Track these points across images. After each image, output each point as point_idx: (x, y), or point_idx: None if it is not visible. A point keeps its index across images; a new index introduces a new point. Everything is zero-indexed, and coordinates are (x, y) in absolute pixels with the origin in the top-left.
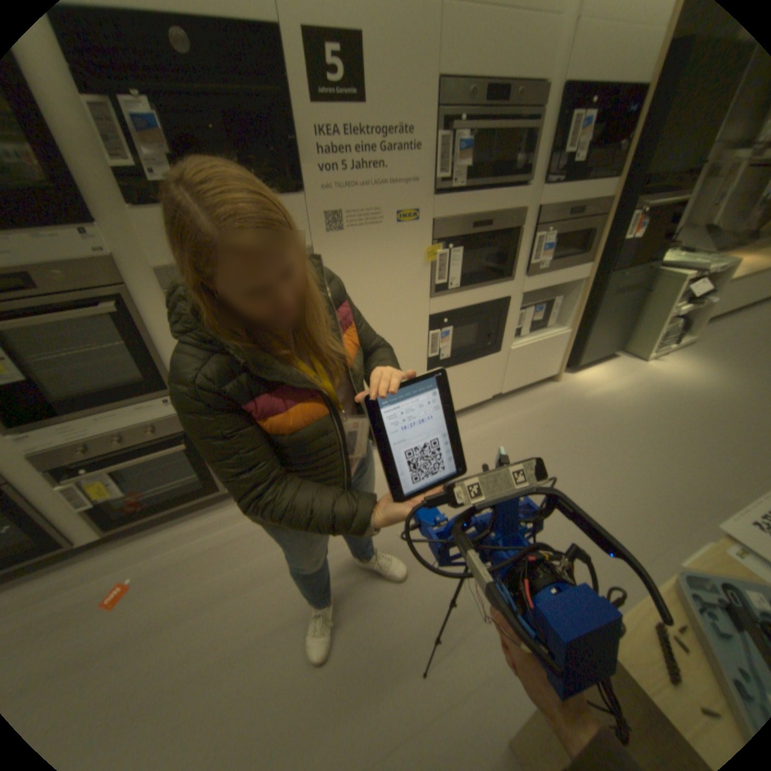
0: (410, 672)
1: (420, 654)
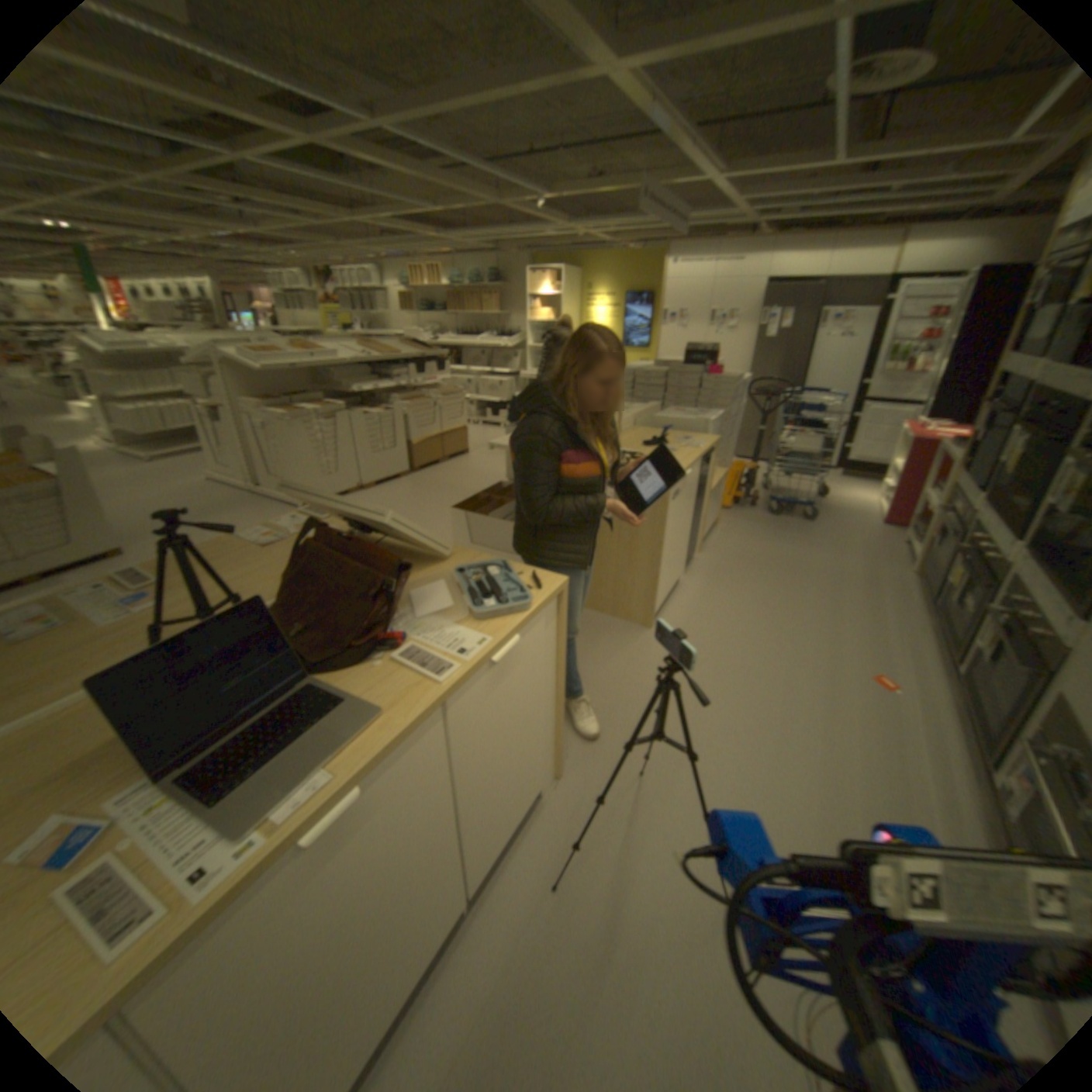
0: (653, 777)
1: (656, 793)
